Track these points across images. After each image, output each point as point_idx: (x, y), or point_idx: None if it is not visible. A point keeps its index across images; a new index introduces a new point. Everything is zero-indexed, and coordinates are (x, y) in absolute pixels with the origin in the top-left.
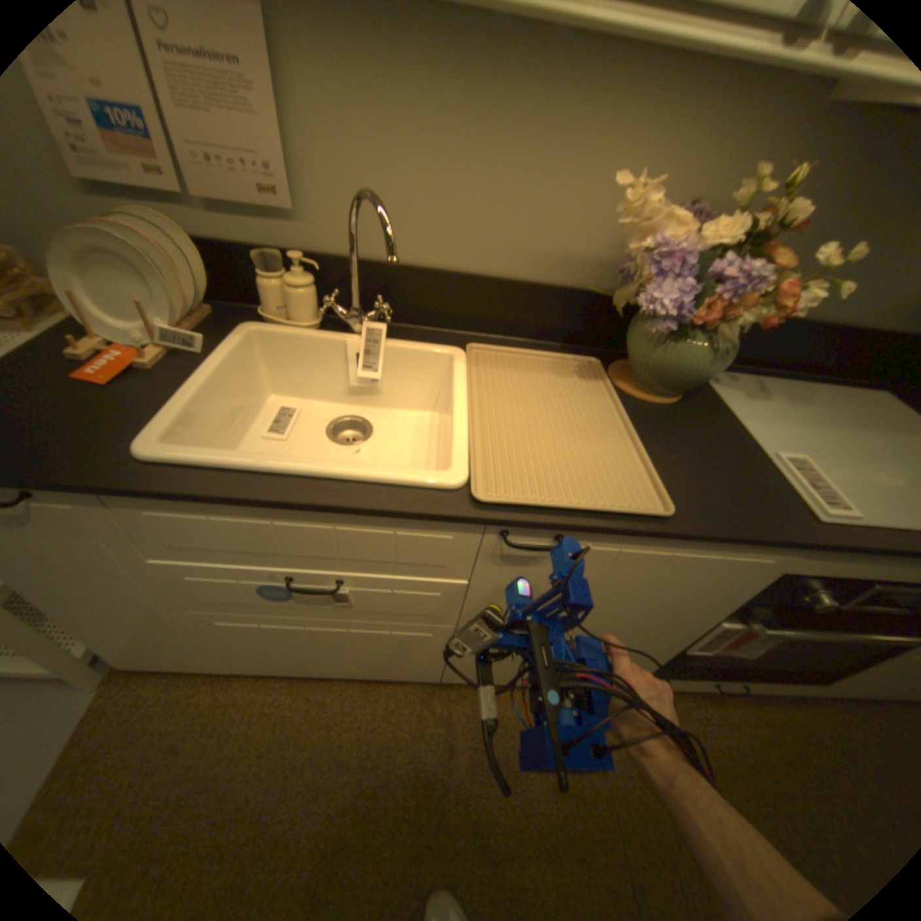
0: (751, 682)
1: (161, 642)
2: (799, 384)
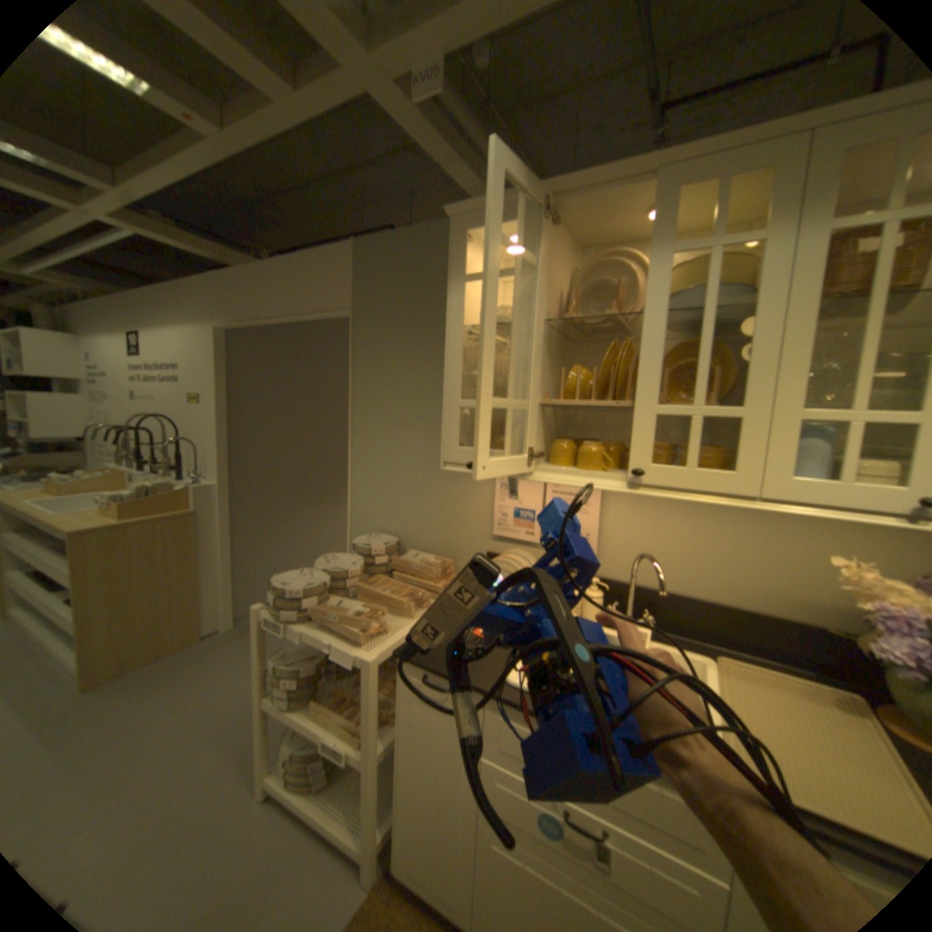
0: None
1: (444, 853)
2: None
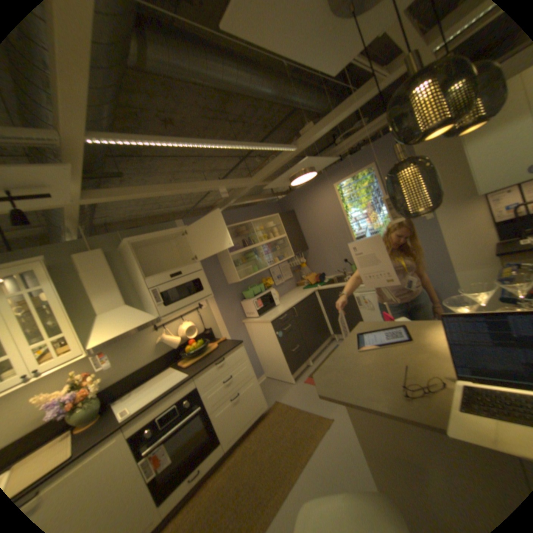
0: (192, 470)
1: None
2: (145, 385)
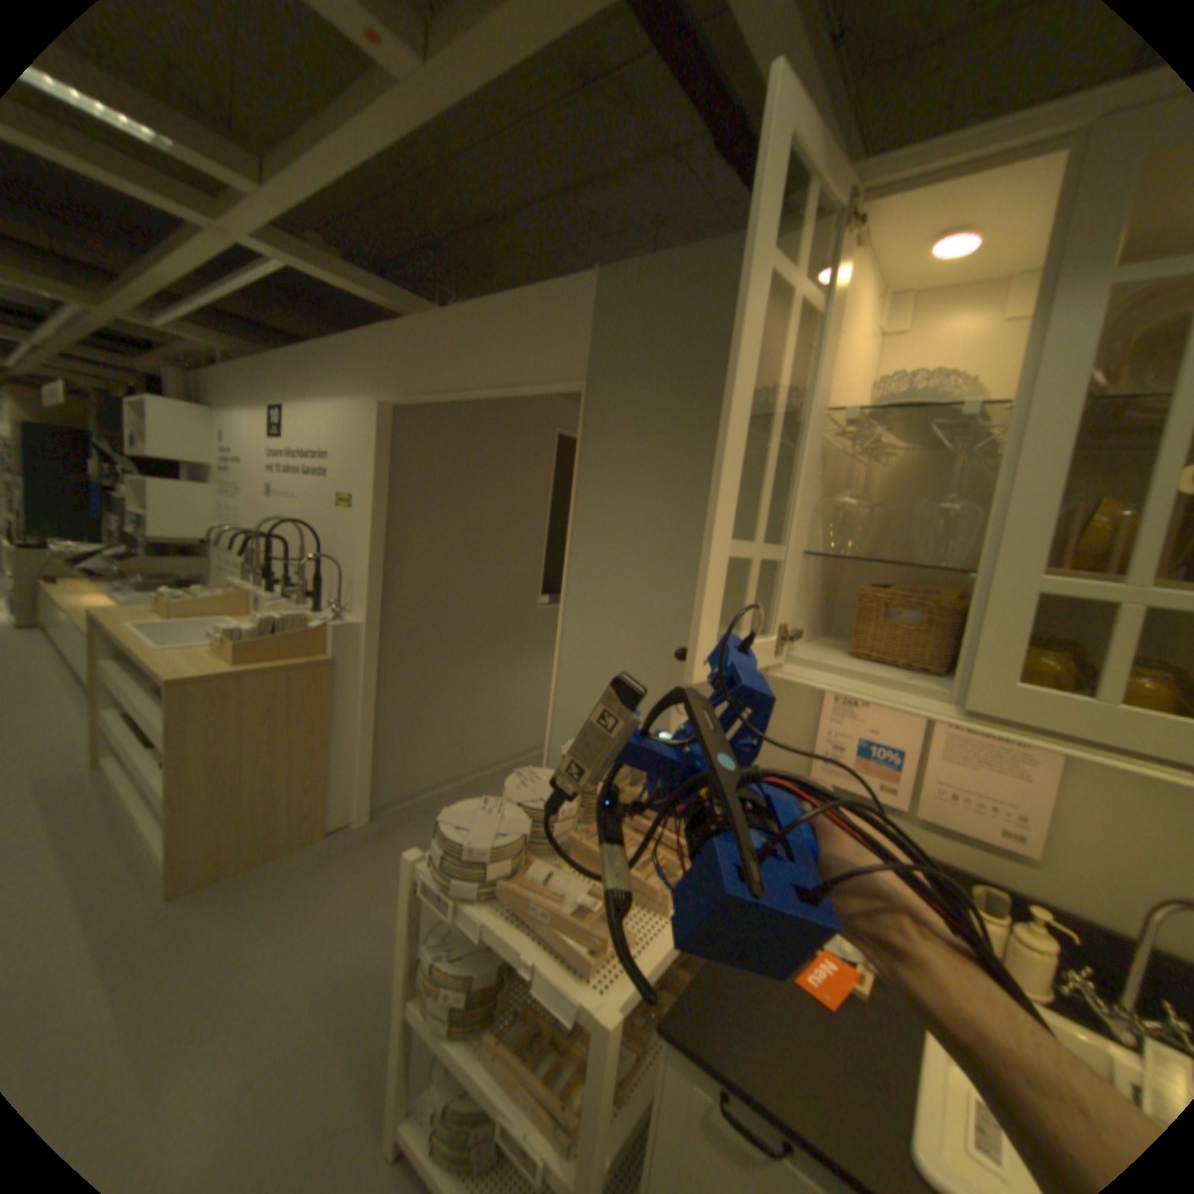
0: None
1: None
2: None
